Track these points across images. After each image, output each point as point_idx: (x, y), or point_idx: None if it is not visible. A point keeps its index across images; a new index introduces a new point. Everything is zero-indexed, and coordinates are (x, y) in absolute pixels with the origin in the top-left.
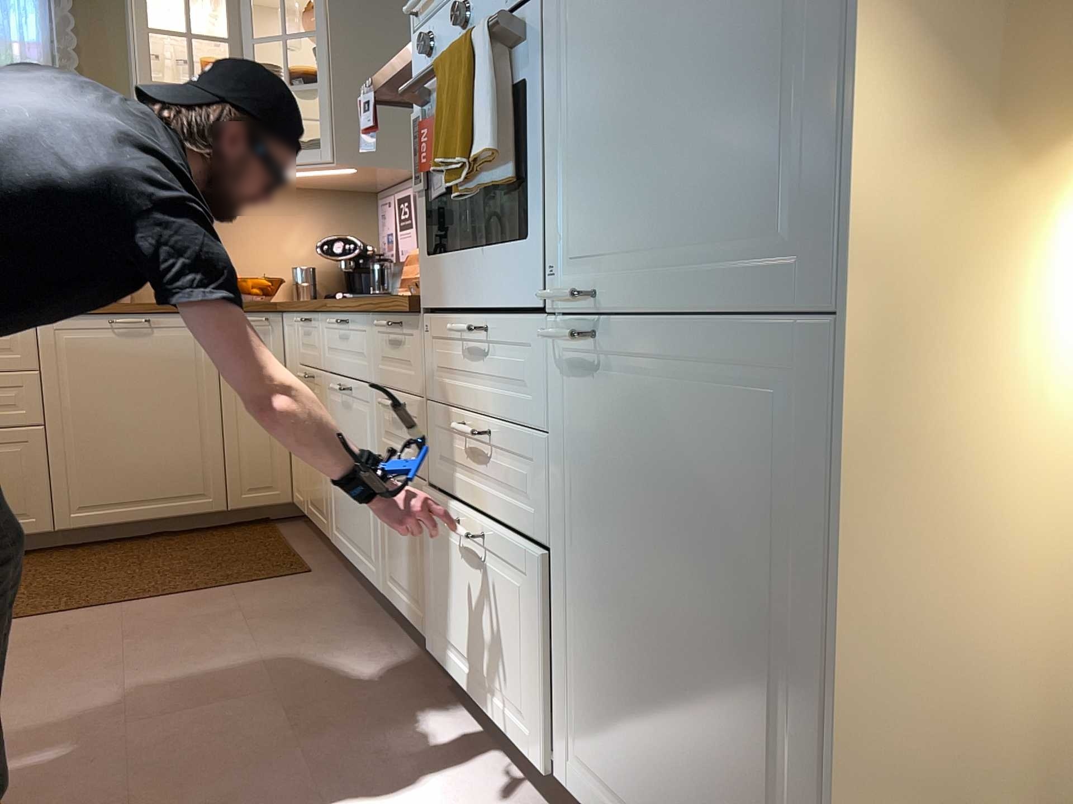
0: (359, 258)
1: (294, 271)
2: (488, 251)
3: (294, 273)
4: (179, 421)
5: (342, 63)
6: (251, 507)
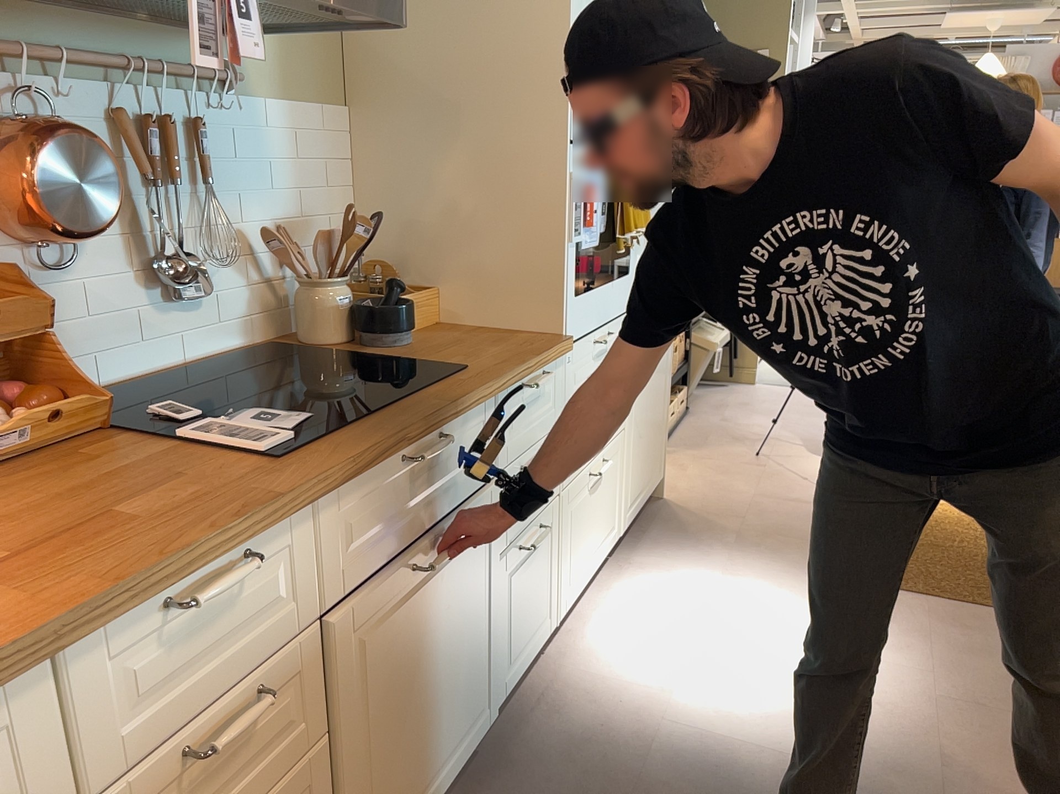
0: None
1: None
2: (611, 284)
3: None
4: None
5: None
6: None
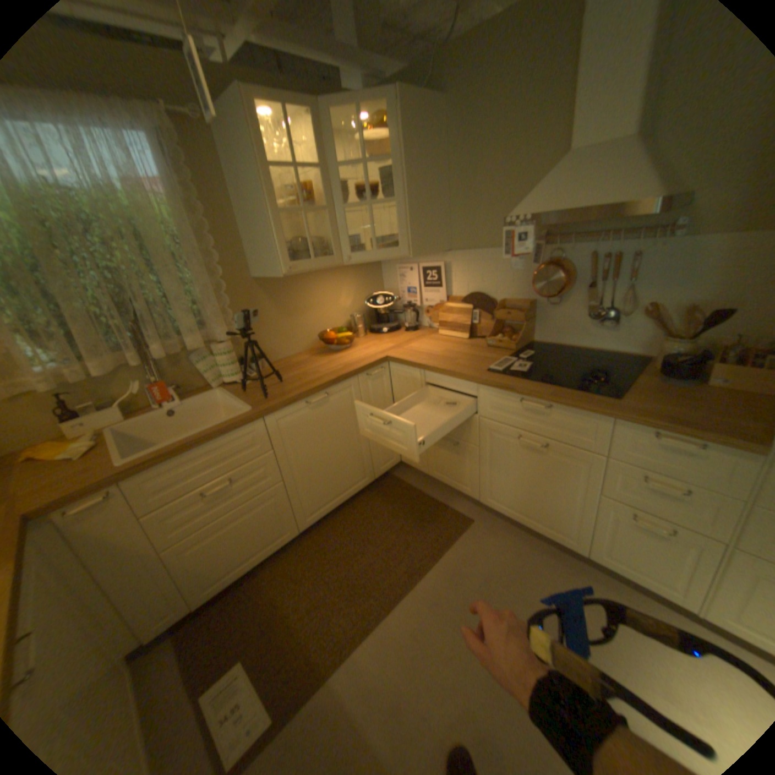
0: (389, 305)
1: (353, 320)
2: None
3: (351, 320)
4: (349, 445)
5: (410, 181)
6: (384, 472)
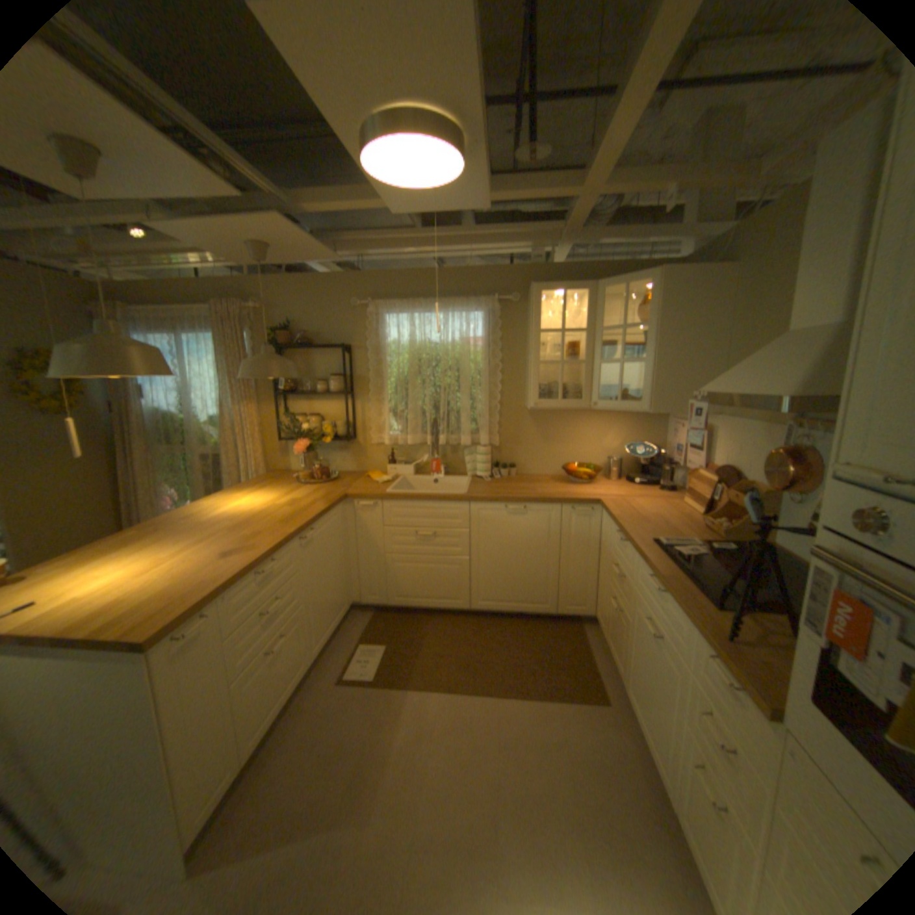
0: (654, 458)
1: (608, 462)
2: None
3: (608, 462)
4: (535, 563)
5: (665, 345)
6: (570, 615)
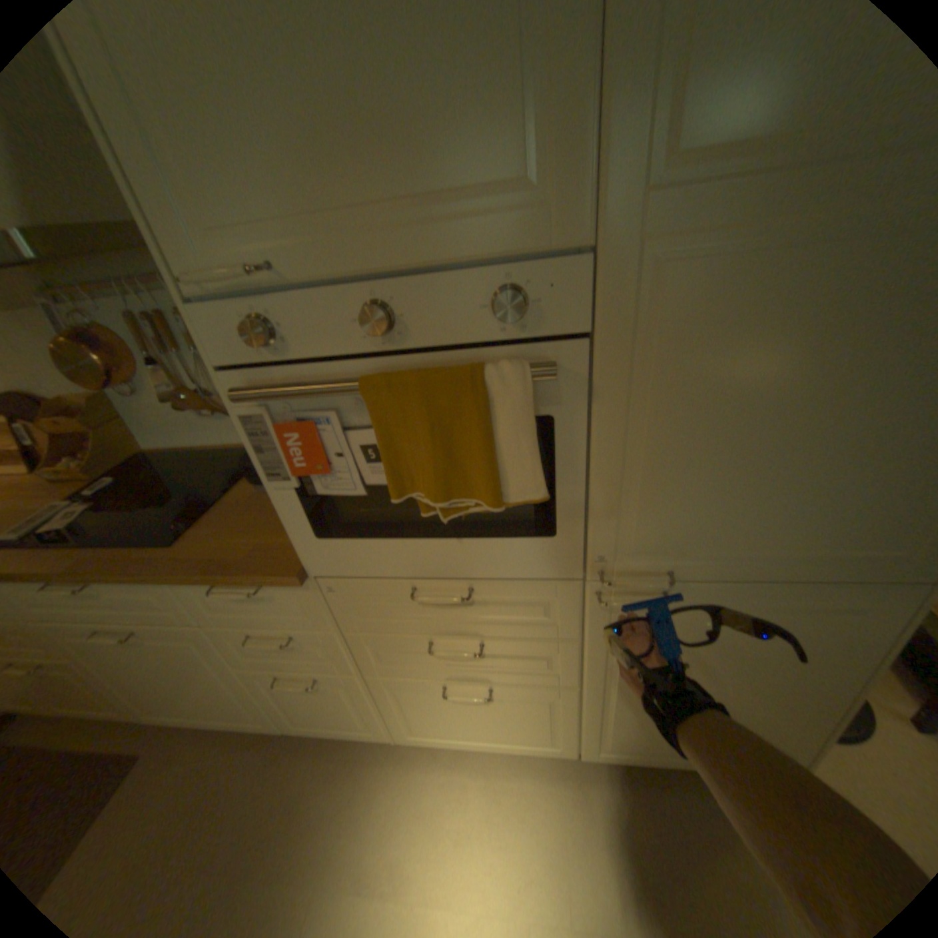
0: None
1: None
2: (460, 540)
3: None
4: None
5: None
6: None
